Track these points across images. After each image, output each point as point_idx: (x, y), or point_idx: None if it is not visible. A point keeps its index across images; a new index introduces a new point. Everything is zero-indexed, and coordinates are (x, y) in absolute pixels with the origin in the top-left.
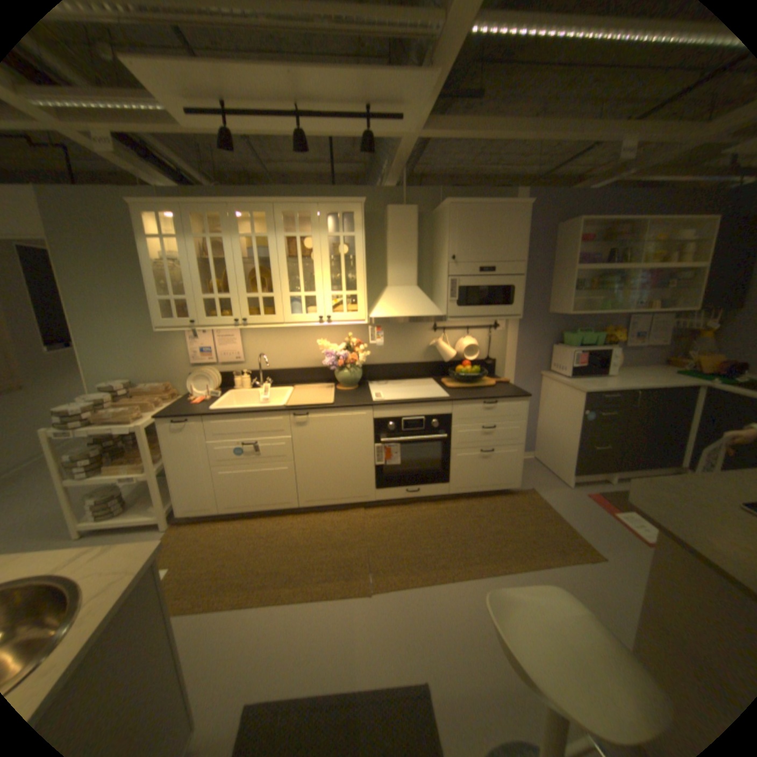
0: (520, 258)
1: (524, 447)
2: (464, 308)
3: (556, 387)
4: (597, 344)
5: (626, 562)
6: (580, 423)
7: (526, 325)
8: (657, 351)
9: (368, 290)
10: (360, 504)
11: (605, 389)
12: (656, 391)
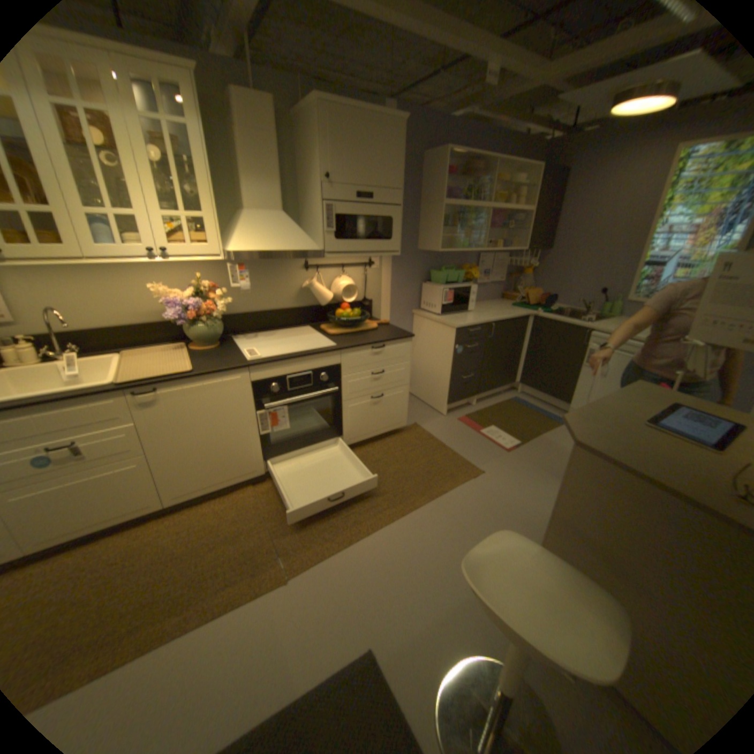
0: (397, 185)
1: (408, 386)
2: (342, 241)
3: (427, 325)
4: (457, 282)
5: (496, 469)
6: (451, 356)
7: (398, 263)
8: (496, 286)
9: (214, 212)
10: (247, 482)
11: (470, 324)
12: (503, 322)
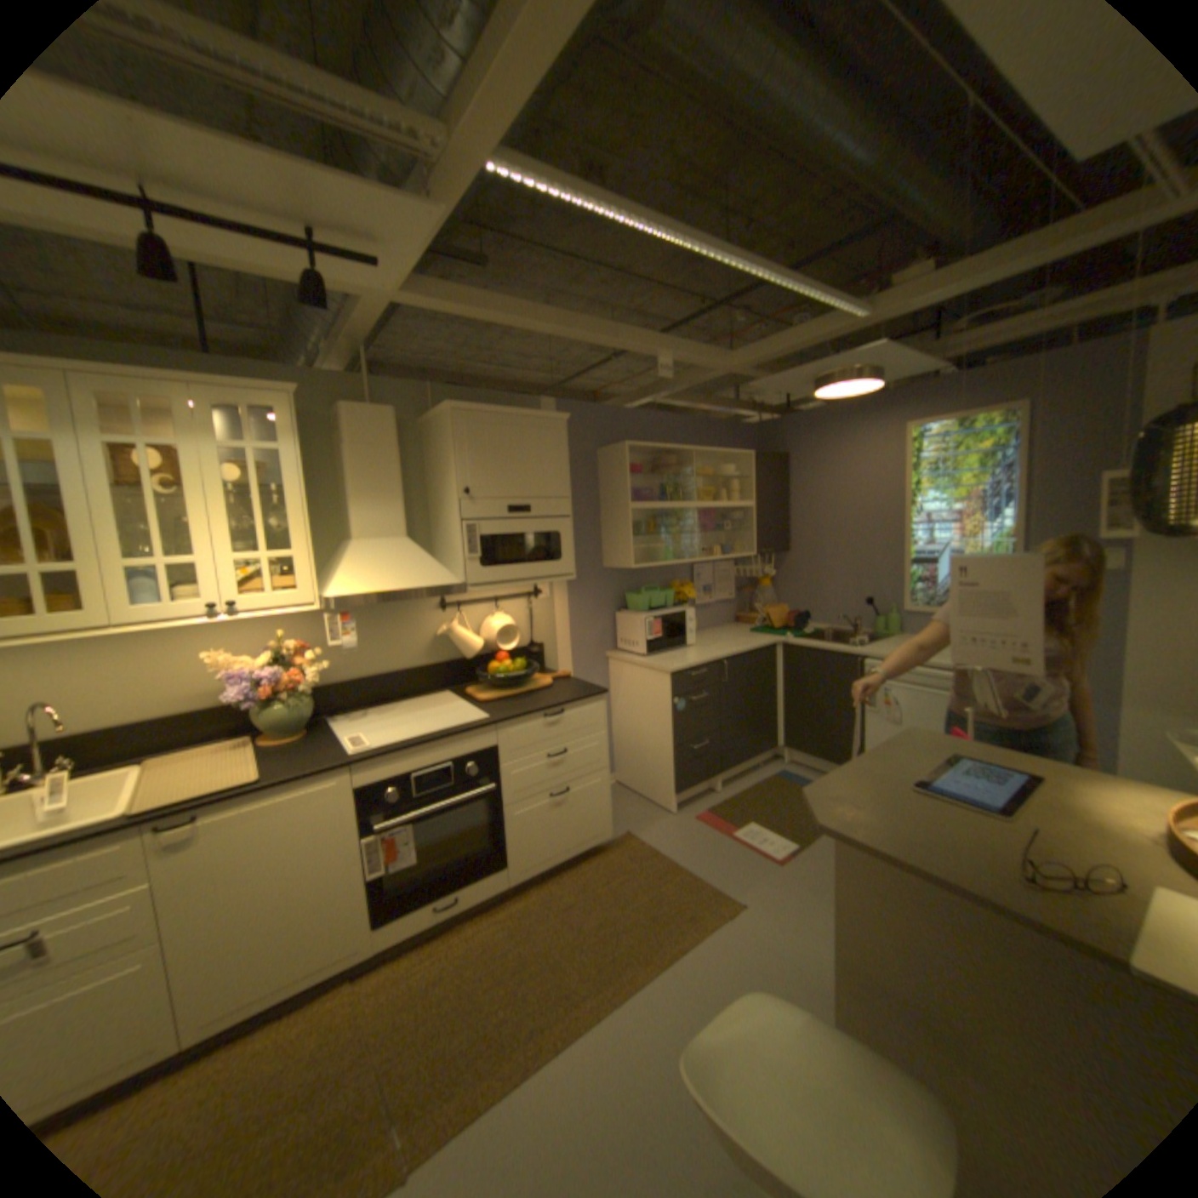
0: (563, 493)
1: (608, 771)
2: (492, 568)
3: (629, 672)
4: (666, 606)
5: (764, 899)
6: (670, 716)
7: (577, 588)
8: (724, 607)
9: (311, 546)
10: (340, 977)
11: (690, 665)
12: (739, 657)
